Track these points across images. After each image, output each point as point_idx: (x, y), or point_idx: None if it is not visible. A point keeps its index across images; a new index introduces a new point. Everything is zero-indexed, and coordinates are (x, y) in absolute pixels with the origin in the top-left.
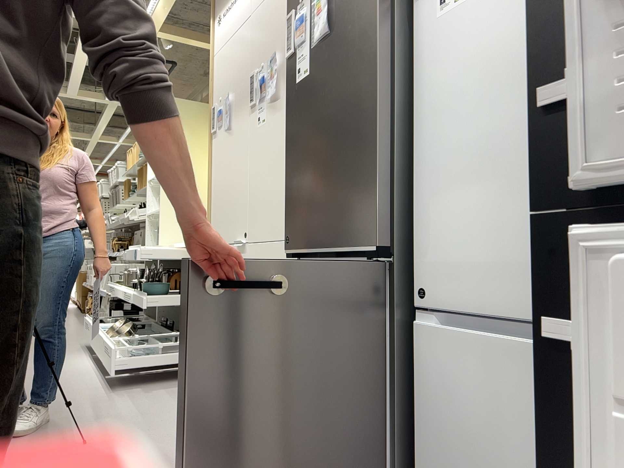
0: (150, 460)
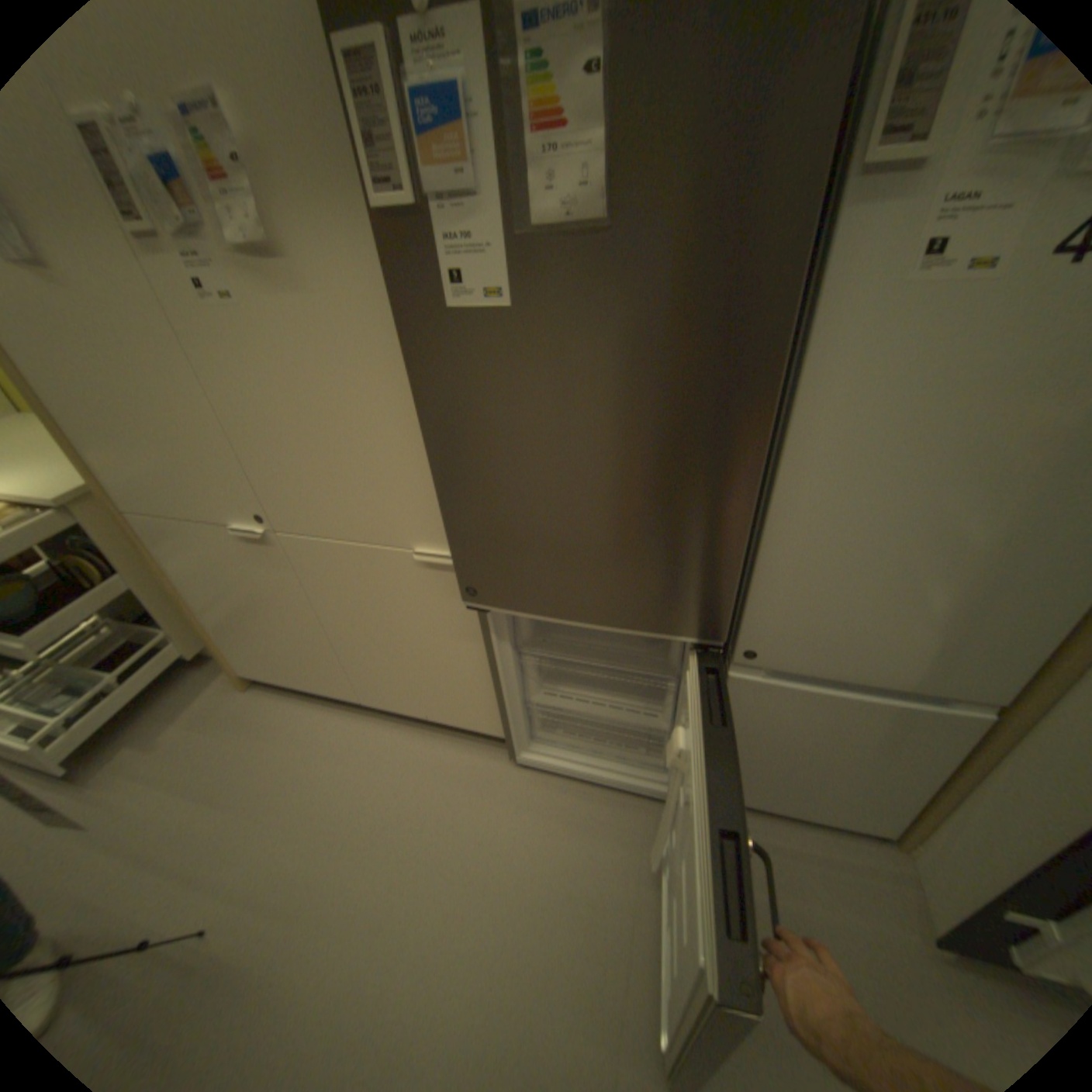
0: (336, 879)
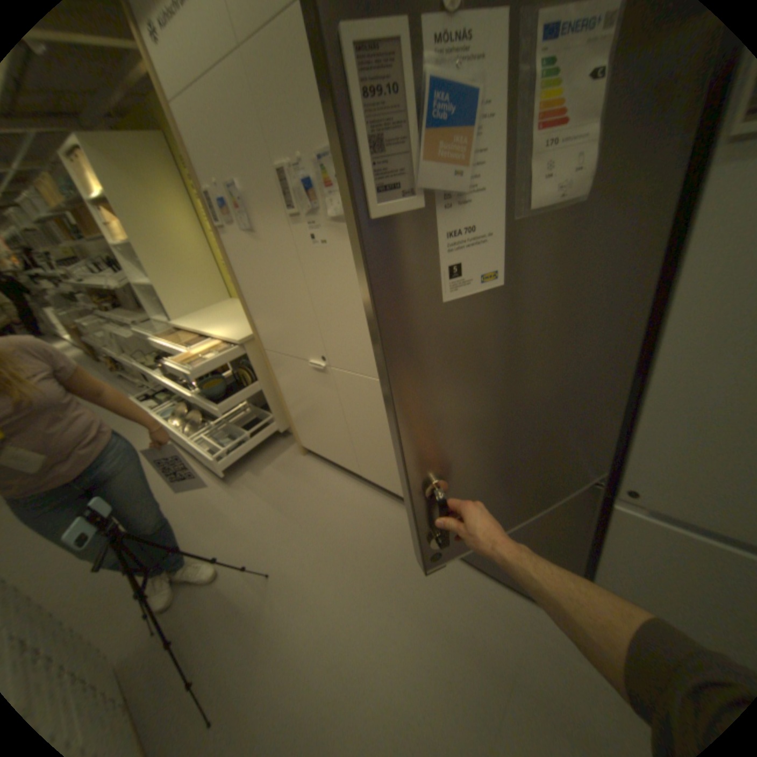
0: (334, 572)
